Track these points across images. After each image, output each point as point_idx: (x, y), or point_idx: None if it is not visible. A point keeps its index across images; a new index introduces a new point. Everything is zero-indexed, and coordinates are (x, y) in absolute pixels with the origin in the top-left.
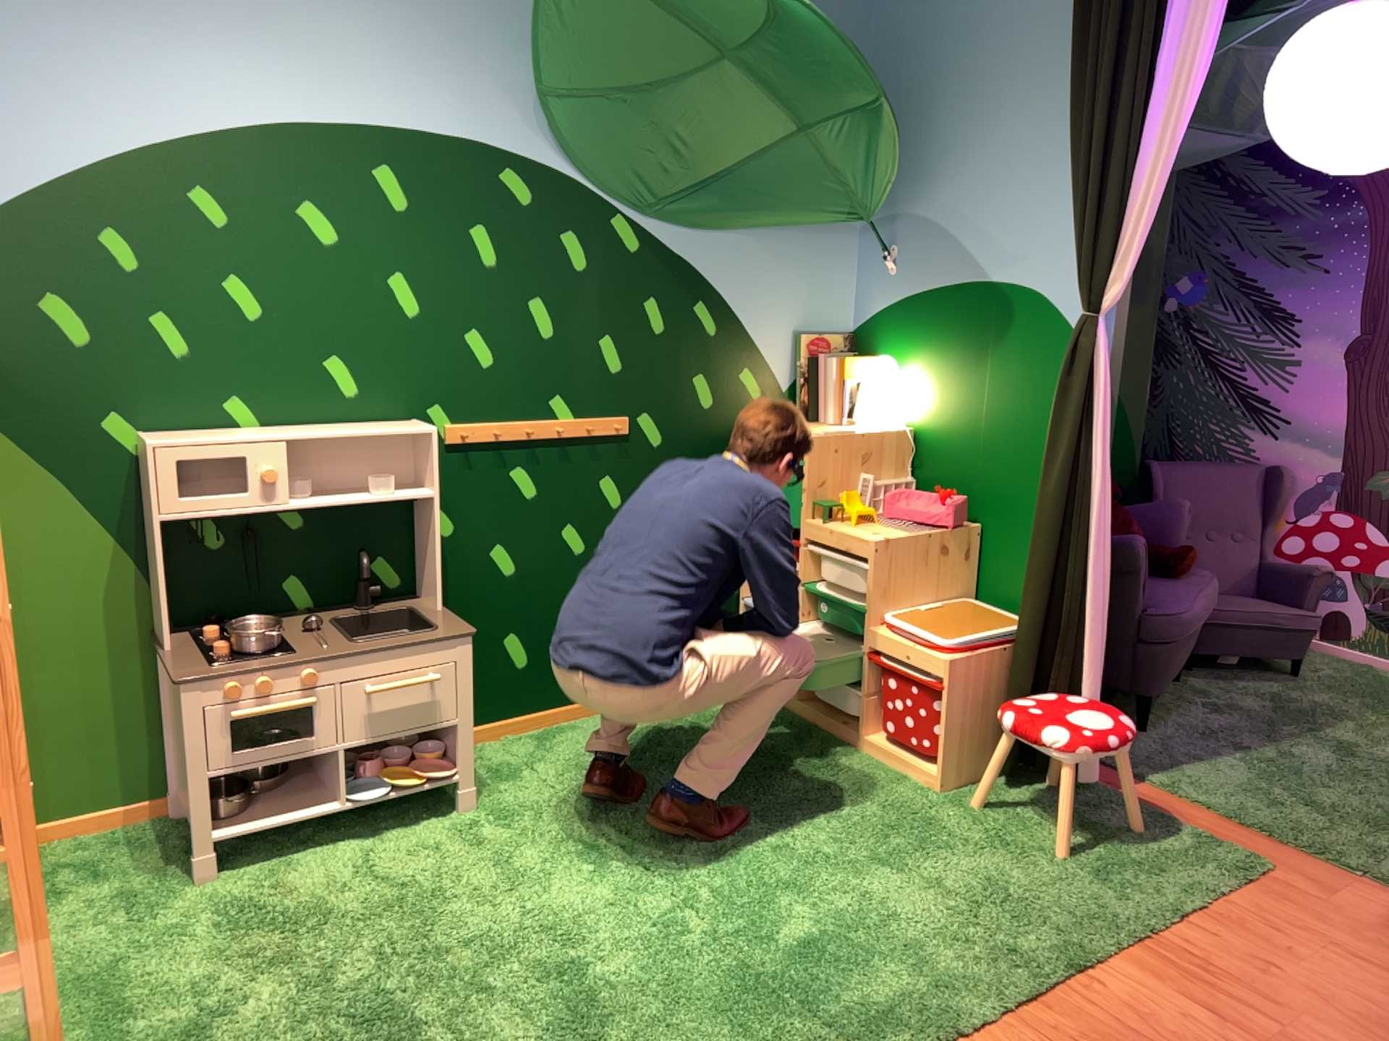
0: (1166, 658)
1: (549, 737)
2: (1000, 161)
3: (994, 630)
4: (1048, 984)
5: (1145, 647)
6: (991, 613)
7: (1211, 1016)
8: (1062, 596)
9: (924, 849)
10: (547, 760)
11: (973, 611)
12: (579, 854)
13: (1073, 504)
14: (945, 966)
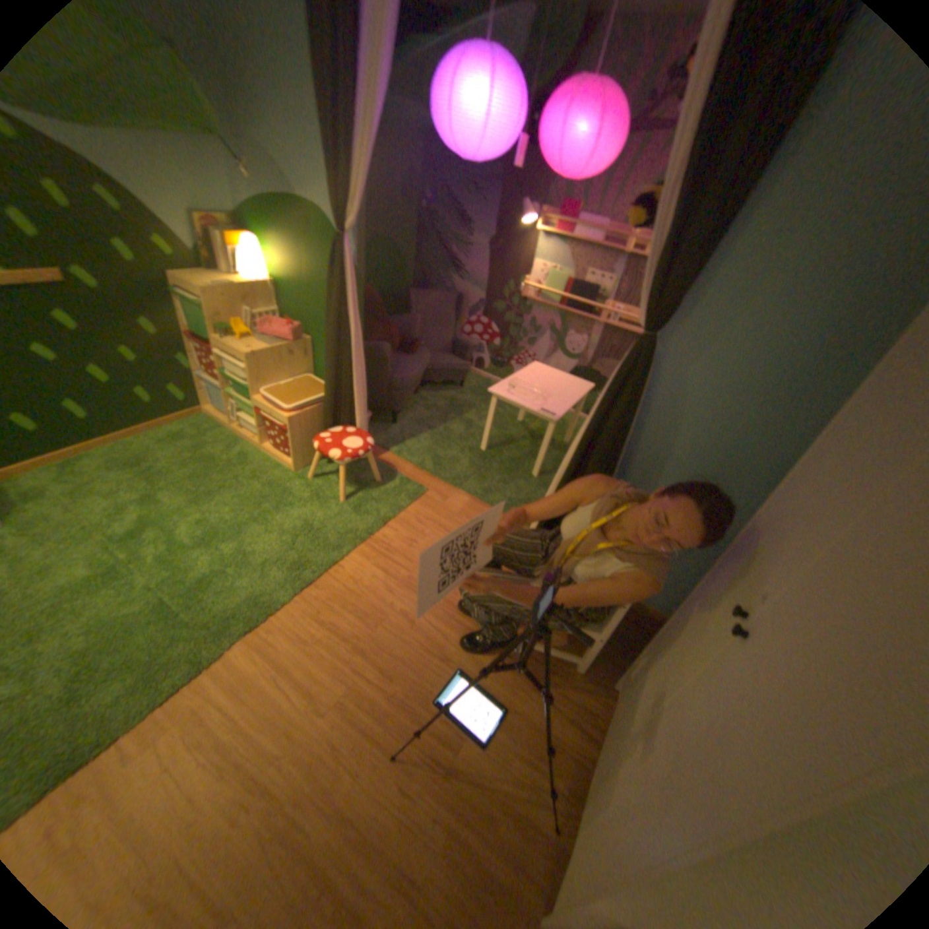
0: (402, 398)
1: (71, 464)
2: (291, 113)
3: (314, 398)
4: (317, 577)
5: (392, 393)
6: (317, 386)
7: (382, 575)
8: (342, 384)
9: (277, 509)
10: (66, 482)
11: (308, 385)
12: (72, 548)
13: (342, 341)
14: (270, 577)
